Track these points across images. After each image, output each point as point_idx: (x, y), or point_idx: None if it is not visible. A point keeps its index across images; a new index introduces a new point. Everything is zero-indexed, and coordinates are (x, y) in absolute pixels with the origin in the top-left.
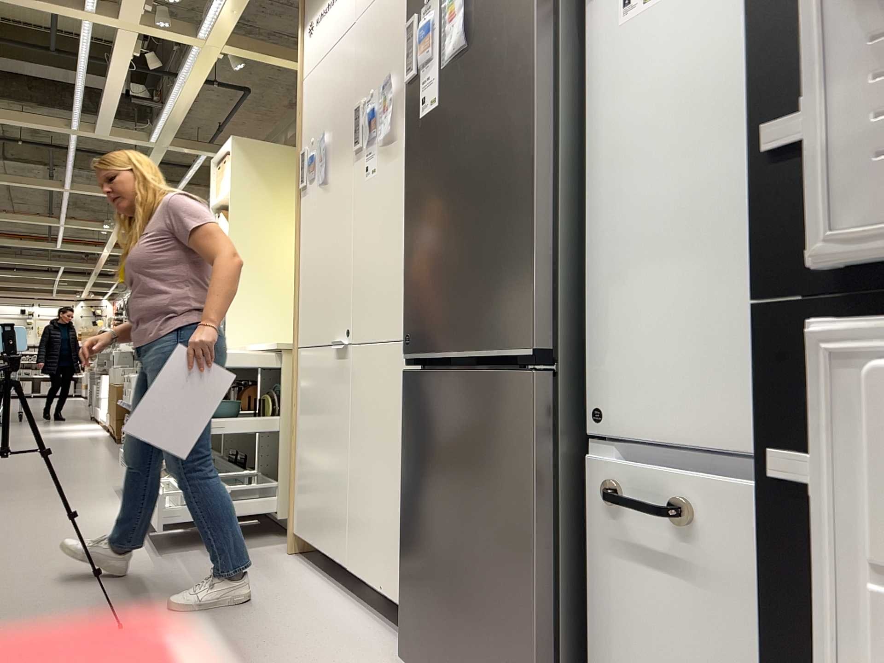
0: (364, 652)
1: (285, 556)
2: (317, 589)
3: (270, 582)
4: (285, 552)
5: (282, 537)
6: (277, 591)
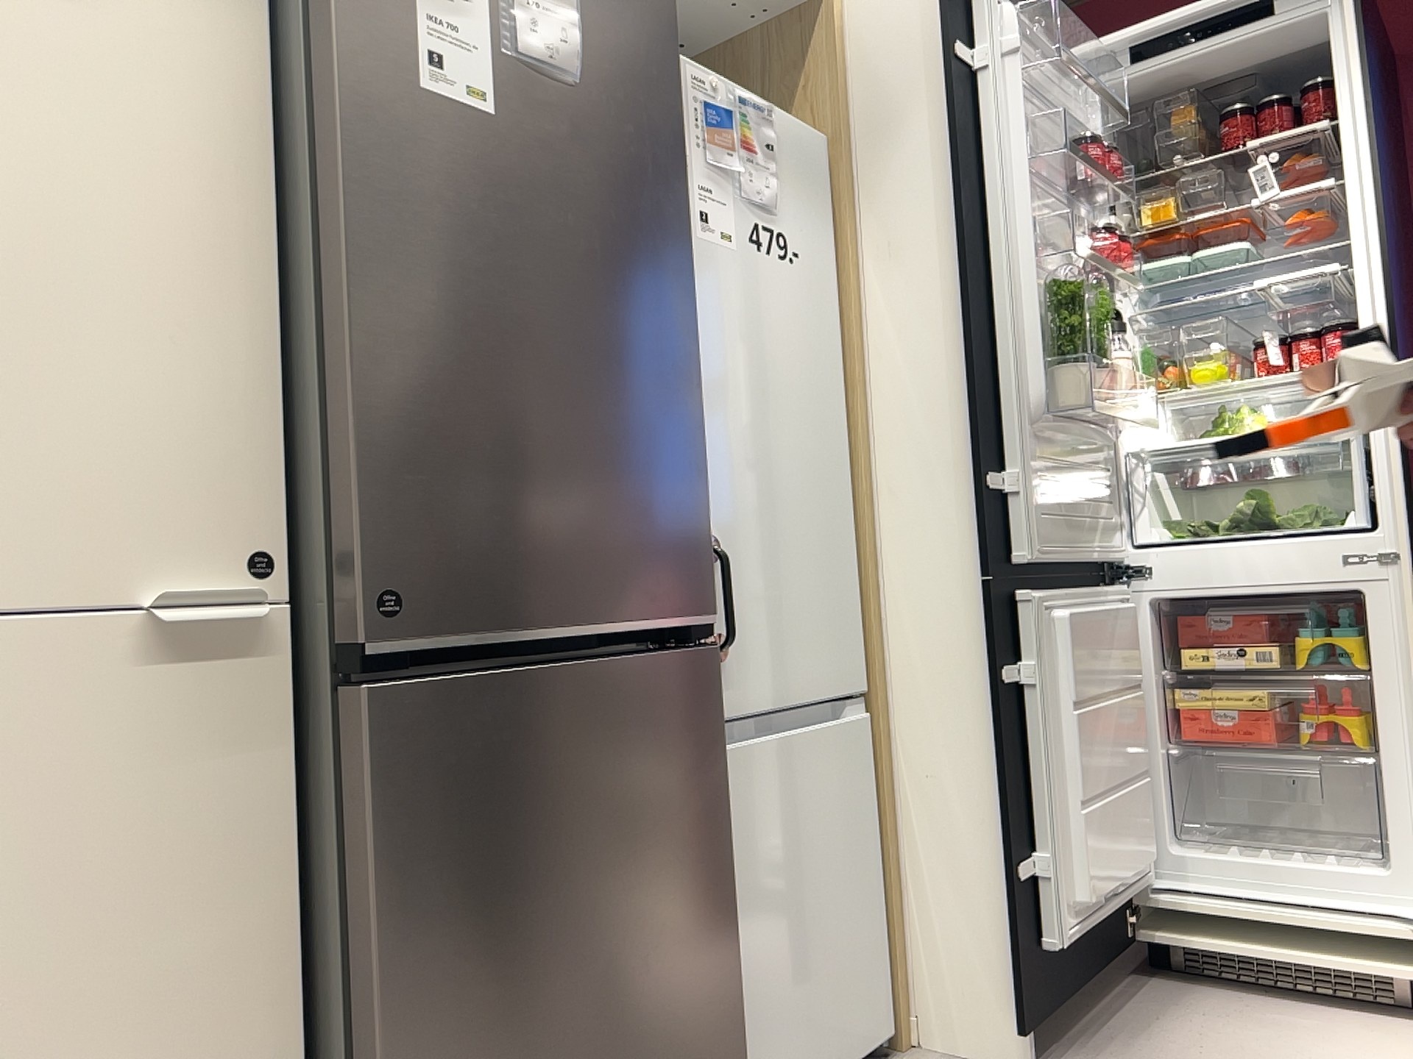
0: None
1: None
2: None
3: None
4: None
5: None
6: None
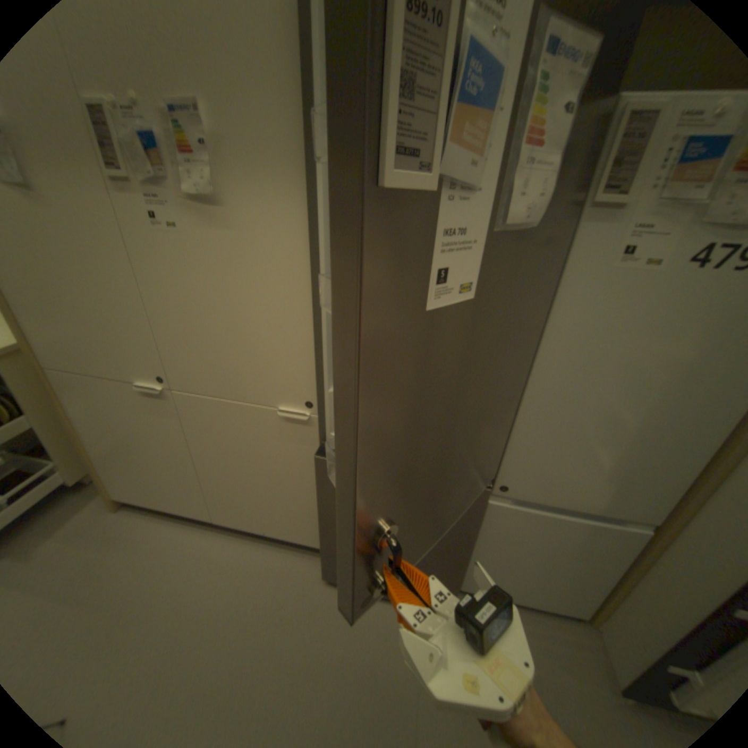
0: (284, 579)
1: (112, 517)
2: (184, 538)
3: (136, 555)
4: (105, 511)
5: (79, 493)
6: (155, 561)
